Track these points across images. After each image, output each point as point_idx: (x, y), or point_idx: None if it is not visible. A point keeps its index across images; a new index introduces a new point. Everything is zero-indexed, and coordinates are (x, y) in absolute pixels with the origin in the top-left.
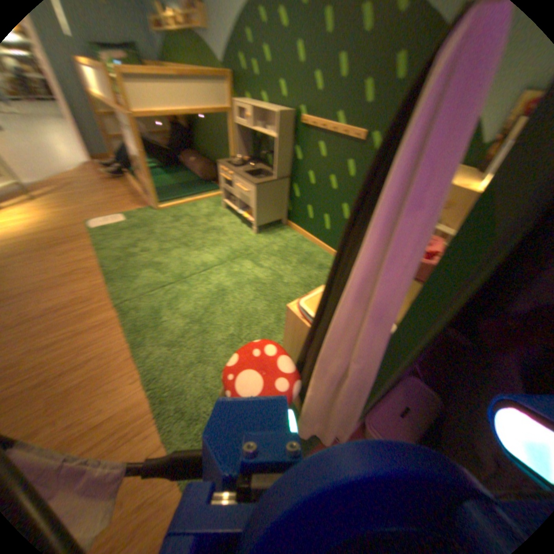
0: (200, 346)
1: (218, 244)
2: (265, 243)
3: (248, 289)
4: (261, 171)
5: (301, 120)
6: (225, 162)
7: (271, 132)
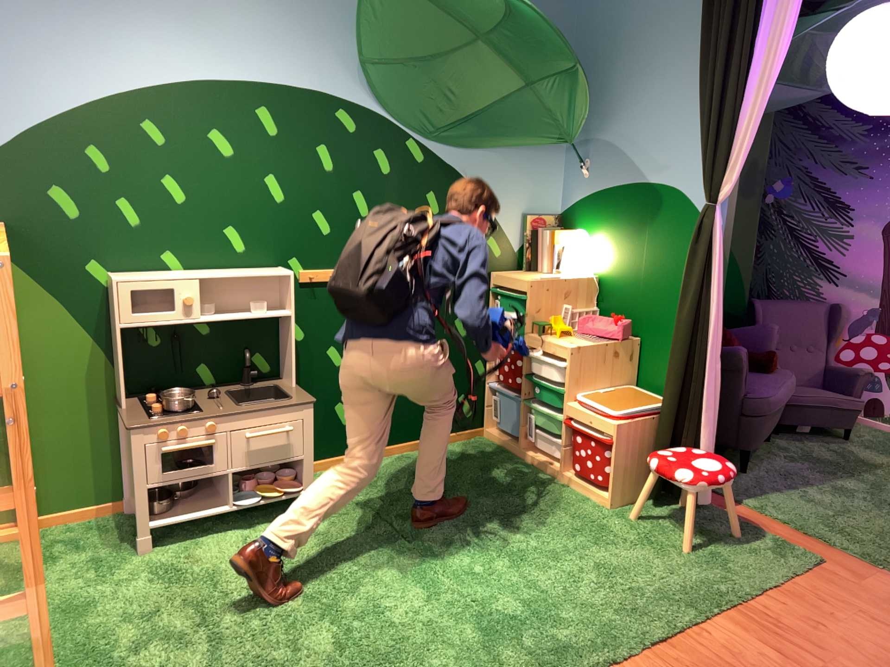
0: (619, 564)
1: (339, 554)
2: (355, 501)
3: (493, 523)
4: (235, 395)
5: (300, 280)
6: (162, 416)
7: (262, 313)
